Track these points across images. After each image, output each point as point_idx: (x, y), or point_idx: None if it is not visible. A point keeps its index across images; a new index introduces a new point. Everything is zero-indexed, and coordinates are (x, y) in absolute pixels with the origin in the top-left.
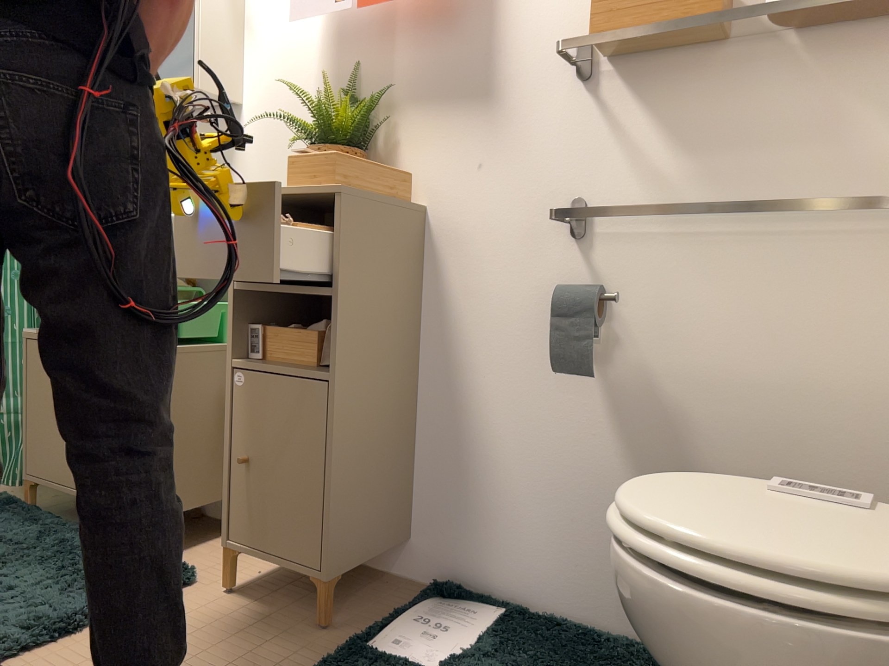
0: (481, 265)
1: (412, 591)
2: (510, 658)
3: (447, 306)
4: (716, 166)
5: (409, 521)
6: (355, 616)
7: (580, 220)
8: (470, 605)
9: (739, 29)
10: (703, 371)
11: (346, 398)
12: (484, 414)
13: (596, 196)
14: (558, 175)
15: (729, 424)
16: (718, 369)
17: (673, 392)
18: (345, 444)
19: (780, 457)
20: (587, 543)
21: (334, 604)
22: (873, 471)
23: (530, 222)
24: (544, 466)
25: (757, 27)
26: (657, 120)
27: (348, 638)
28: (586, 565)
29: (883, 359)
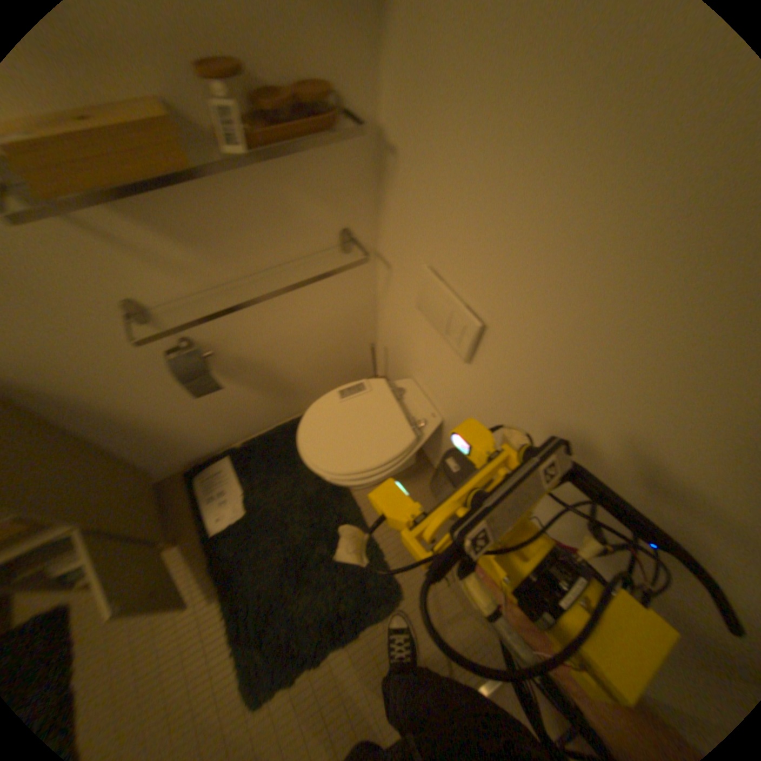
0: (63, 371)
1: (175, 490)
2: (261, 485)
3: (55, 403)
4: (222, 248)
5: (141, 475)
6: (176, 531)
7: (135, 314)
8: (214, 475)
9: (185, 131)
10: (265, 344)
11: (88, 520)
12: (148, 422)
13: (135, 294)
14: (82, 291)
15: (285, 355)
16: (271, 340)
17: (254, 358)
18: (111, 526)
19: (309, 353)
20: (244, 419)
21: (166, 542)
22: (341, 339)
23: (85, 330)
24: (204, 415)
25: (200, 128)
26: (152, 225)
27: (197, 545)
28: (247, 423)
29: (336, 305)
